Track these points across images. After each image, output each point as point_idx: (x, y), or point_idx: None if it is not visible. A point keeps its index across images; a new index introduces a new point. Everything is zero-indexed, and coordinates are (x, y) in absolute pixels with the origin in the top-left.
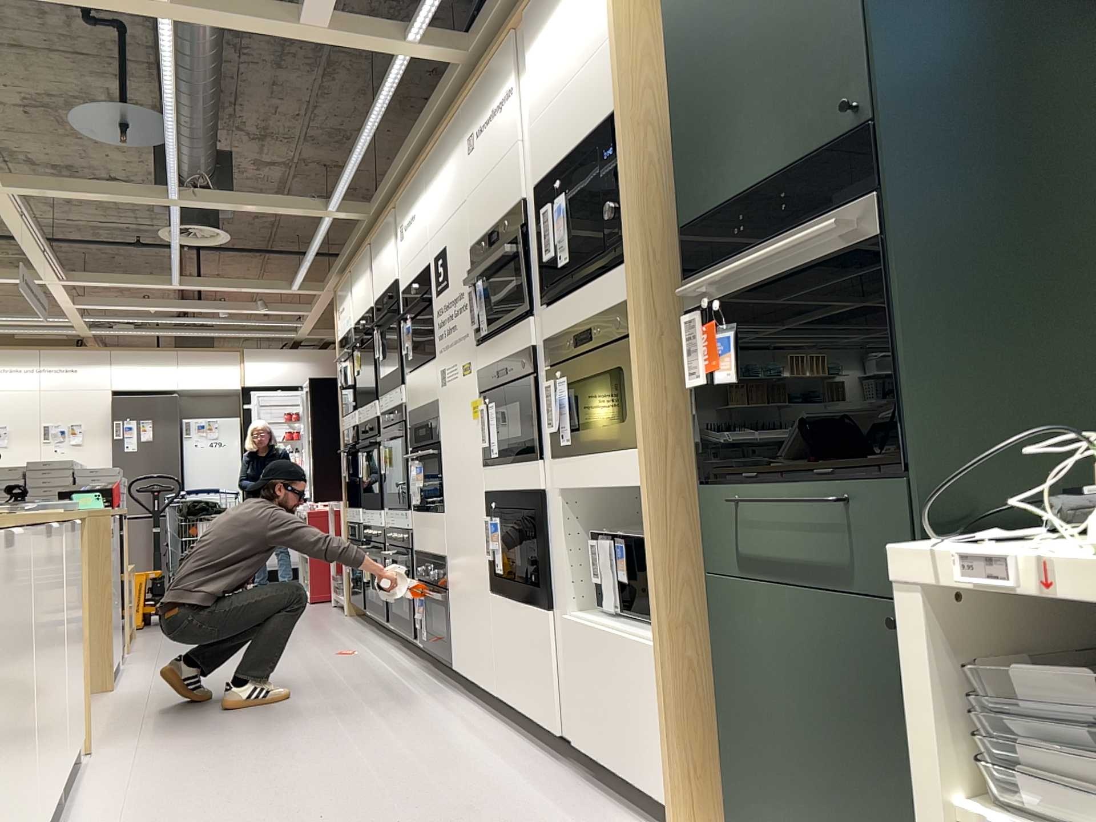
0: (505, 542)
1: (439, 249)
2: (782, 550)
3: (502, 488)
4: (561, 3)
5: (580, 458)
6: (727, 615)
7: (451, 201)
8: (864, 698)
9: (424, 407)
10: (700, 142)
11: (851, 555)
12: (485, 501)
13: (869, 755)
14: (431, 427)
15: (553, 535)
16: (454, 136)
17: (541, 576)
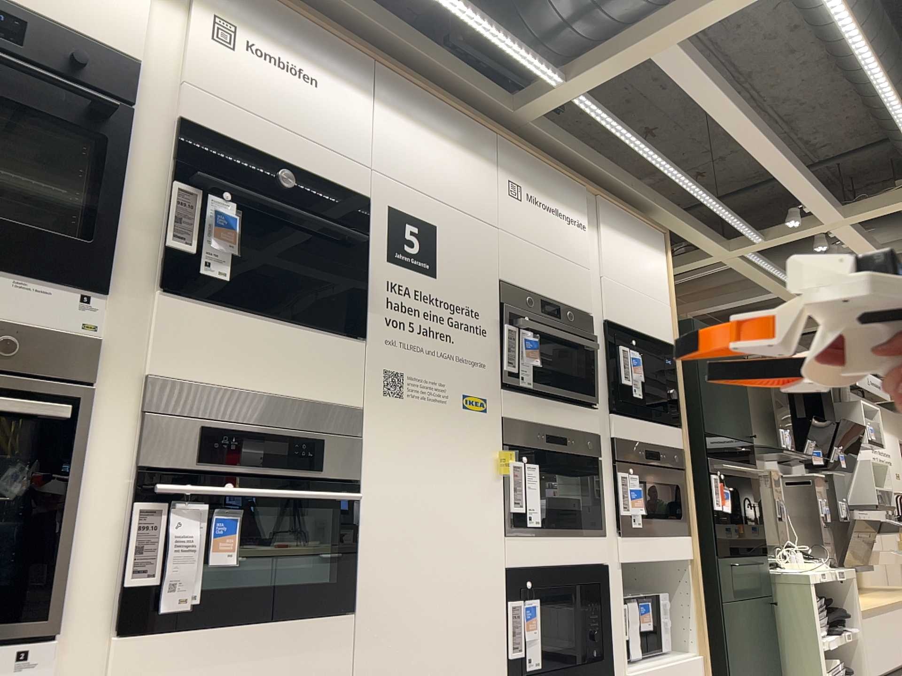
0: (543, 626)
1: (413, 211)
2: (742, 584)
3: (545, 562)
4: (634, 239)
5: (645, 537)
6: (728, 620)
7: (460, 192)
8: (760, 635)
9: (249, 394)
10: (709, 400)
11: (755, 582)
12: (506, 580)
13: (763, 657)
14: (330, 451)
15: (612, 604)
16: (478, 140)
17: (604, 646)
